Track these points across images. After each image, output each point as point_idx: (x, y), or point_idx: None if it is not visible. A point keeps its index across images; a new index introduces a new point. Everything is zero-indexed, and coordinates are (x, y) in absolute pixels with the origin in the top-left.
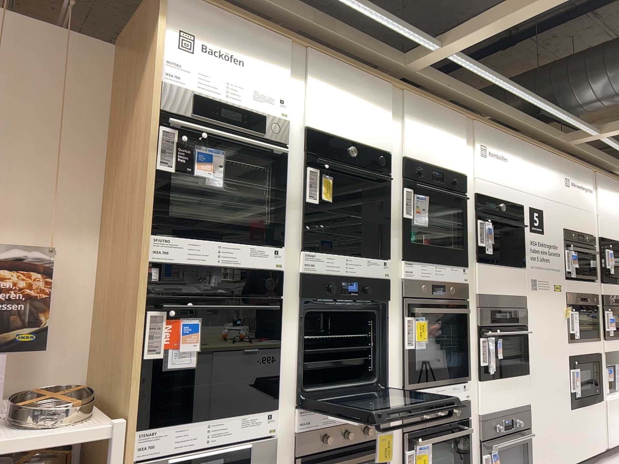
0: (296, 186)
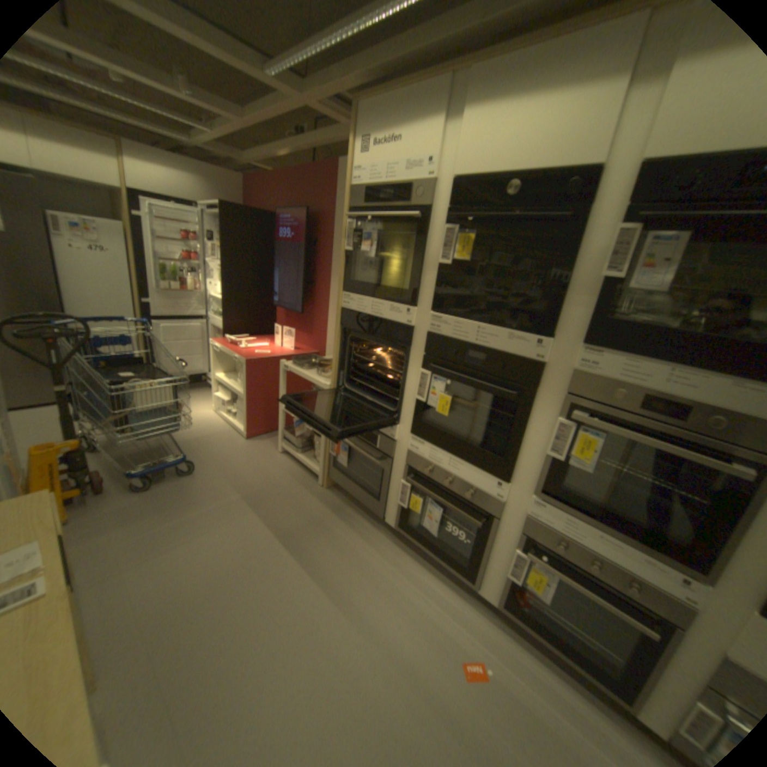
0: (435, 246)
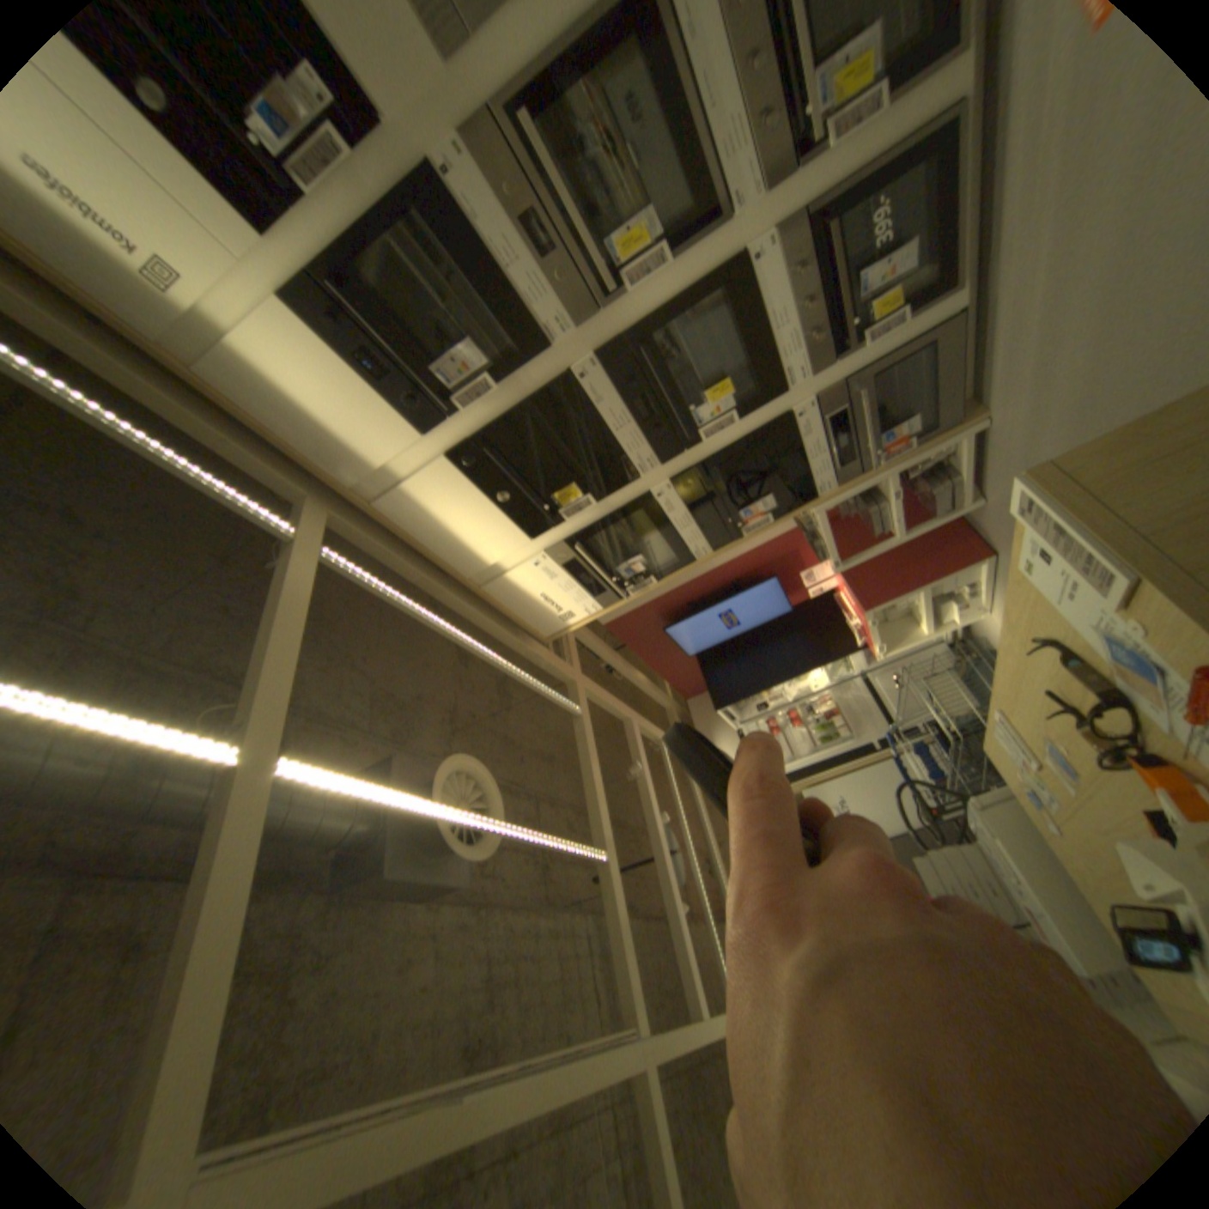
0: (589, 512)
